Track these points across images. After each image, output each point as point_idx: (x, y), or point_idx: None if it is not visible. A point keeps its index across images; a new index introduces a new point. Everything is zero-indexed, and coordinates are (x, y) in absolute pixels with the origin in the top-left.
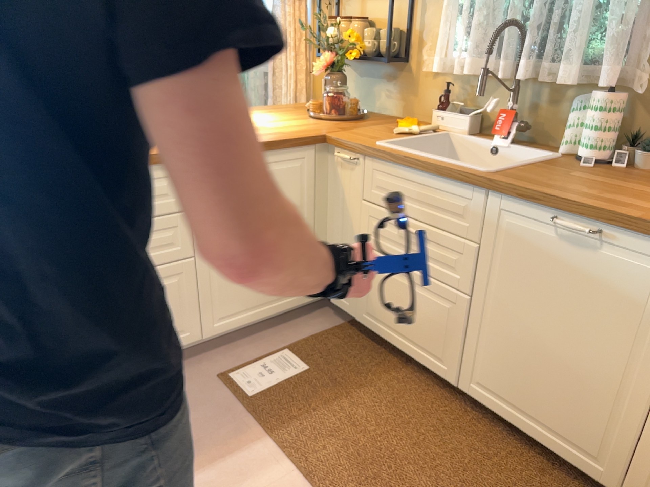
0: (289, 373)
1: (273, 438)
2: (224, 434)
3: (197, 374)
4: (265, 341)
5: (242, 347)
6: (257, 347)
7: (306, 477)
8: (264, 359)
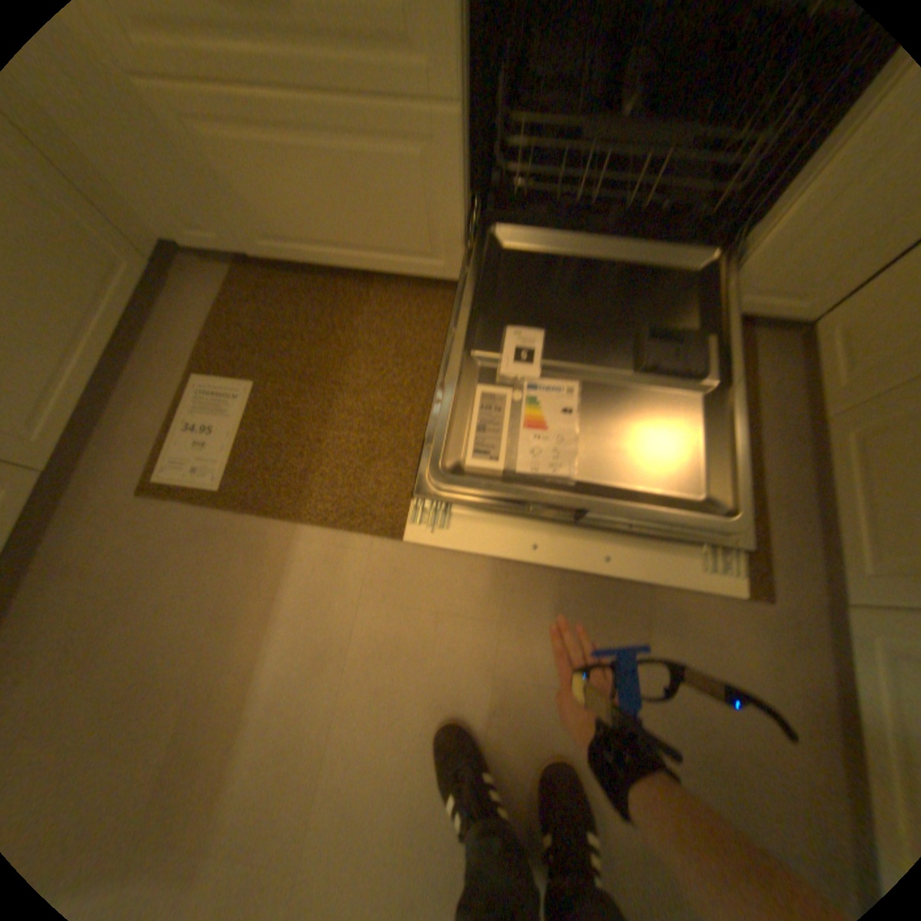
0: (233, 409)
1: (305, 520)
2: (239, 568)
3: (100, 514)
4: (146, 383)
5: (120, 418)
6: (142, 400)
7: (390, 535)
8: (175, 413)
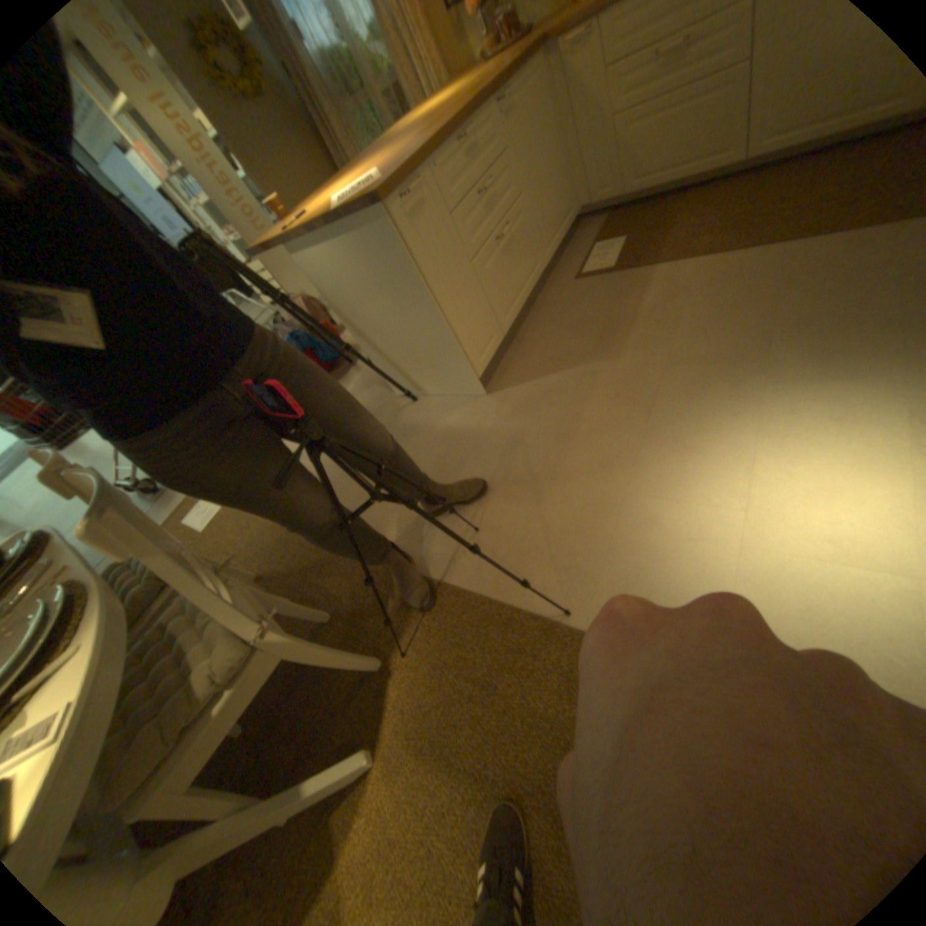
0: (619, 244)
1: (662, 260)
2: (629, 281)
3: (562, 286)
4: (576, 252)
5: (566, 263)
6: (575, 256)
7: (711, 252)
8: (591, 253)
